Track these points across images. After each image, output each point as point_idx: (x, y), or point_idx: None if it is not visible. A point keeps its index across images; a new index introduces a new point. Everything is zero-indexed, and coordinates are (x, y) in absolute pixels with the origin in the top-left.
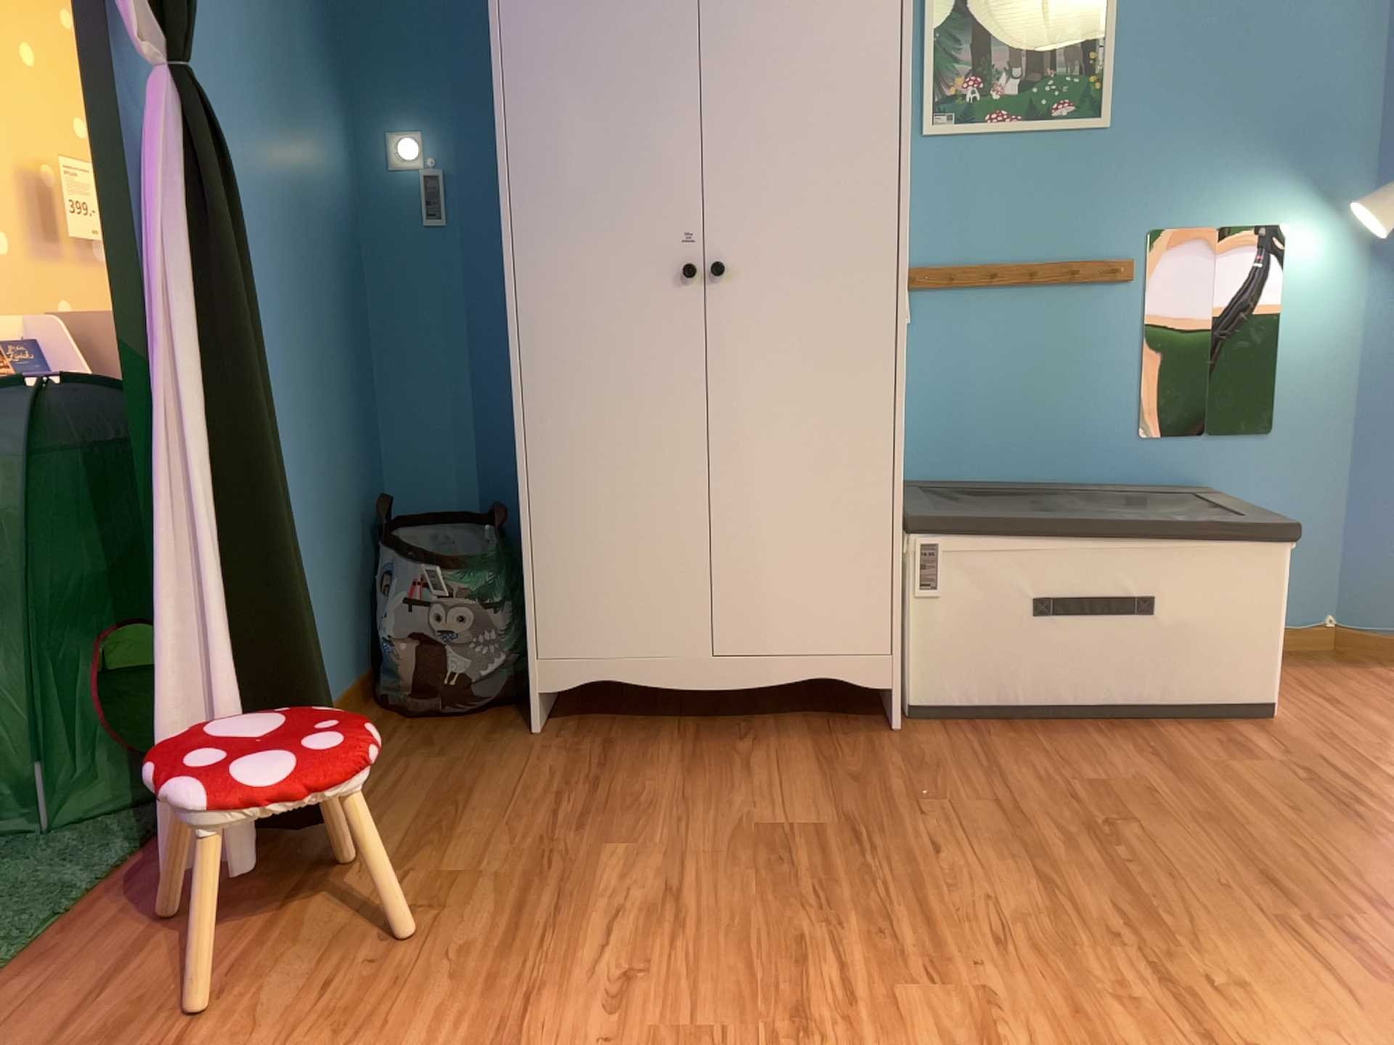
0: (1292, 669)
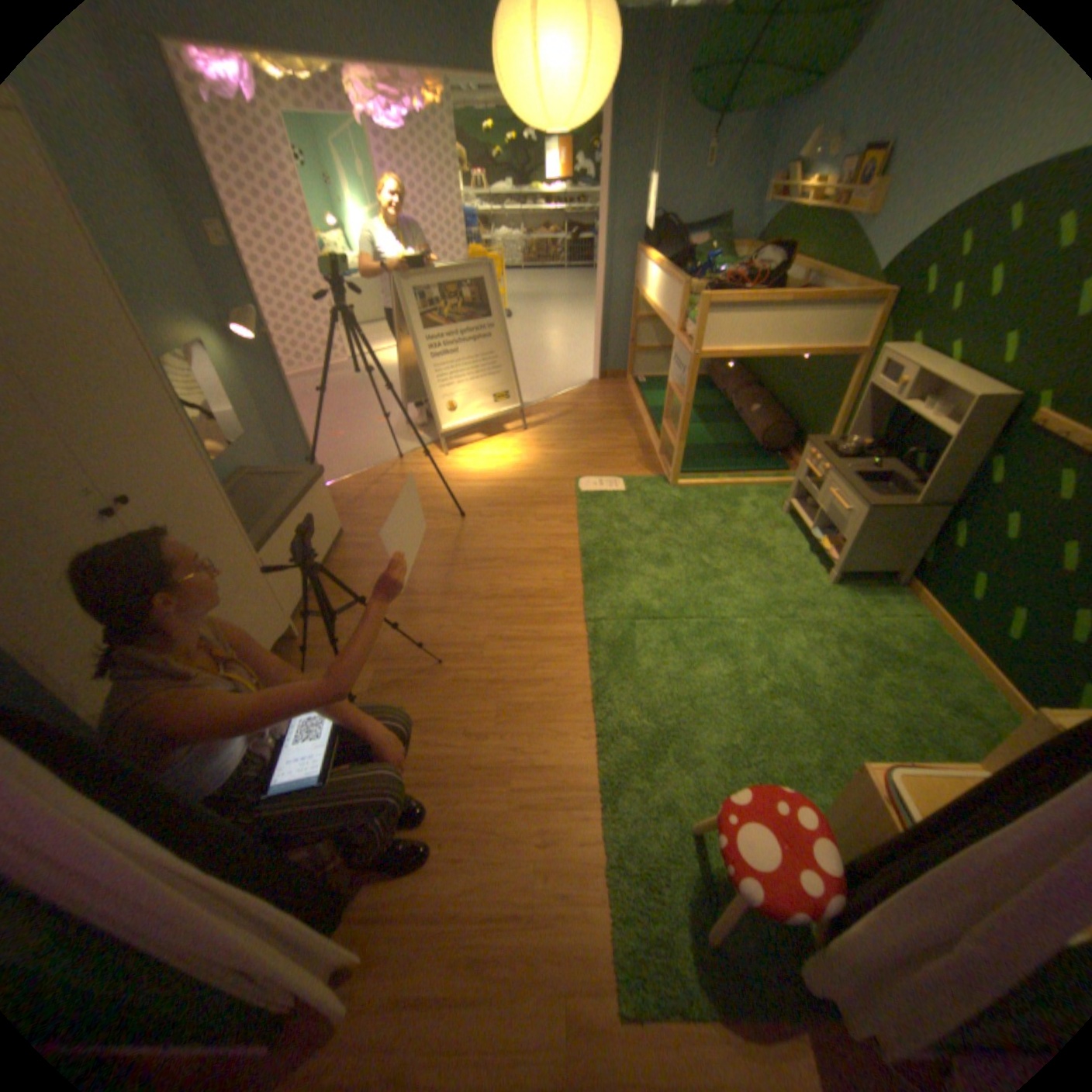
0: None
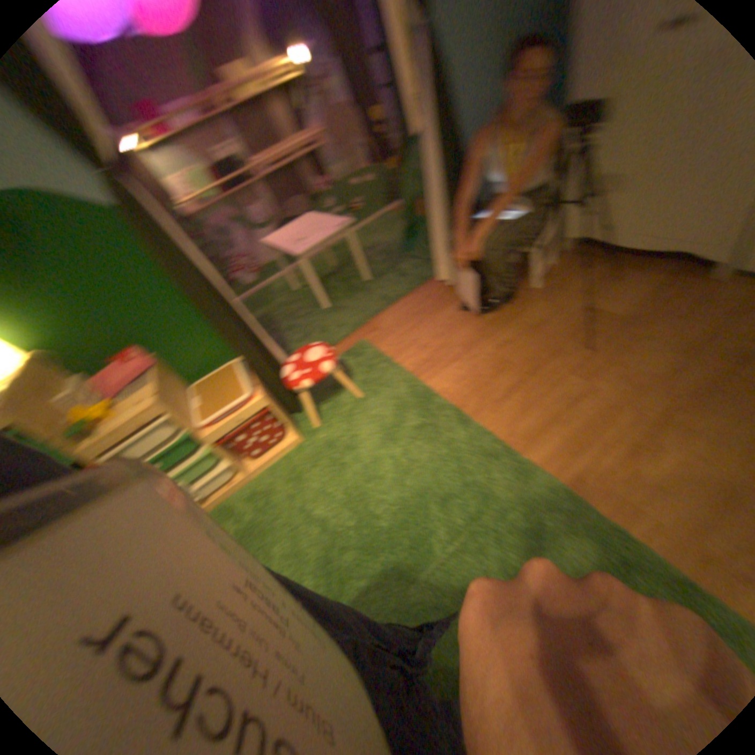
0: None
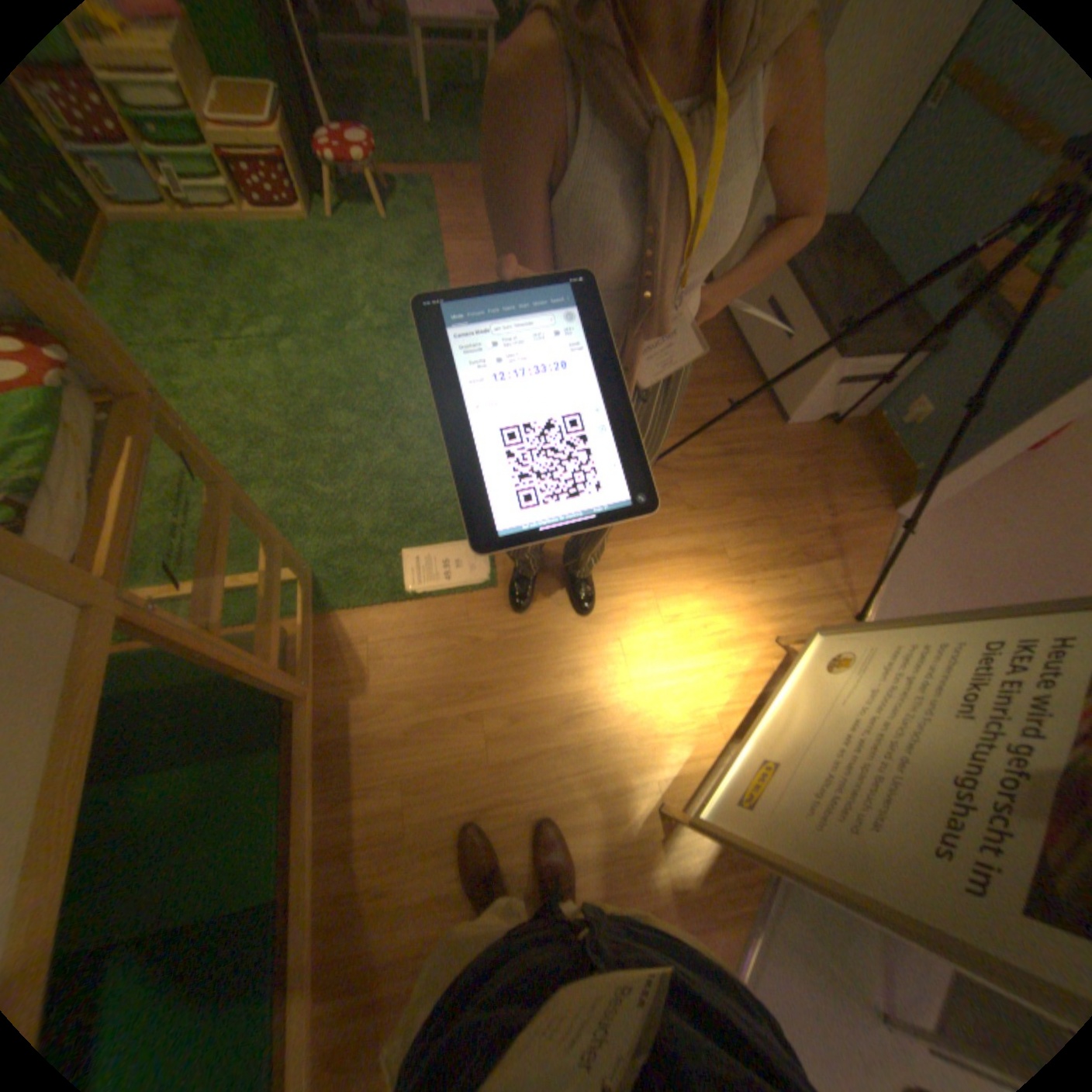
0: (861, 454)
